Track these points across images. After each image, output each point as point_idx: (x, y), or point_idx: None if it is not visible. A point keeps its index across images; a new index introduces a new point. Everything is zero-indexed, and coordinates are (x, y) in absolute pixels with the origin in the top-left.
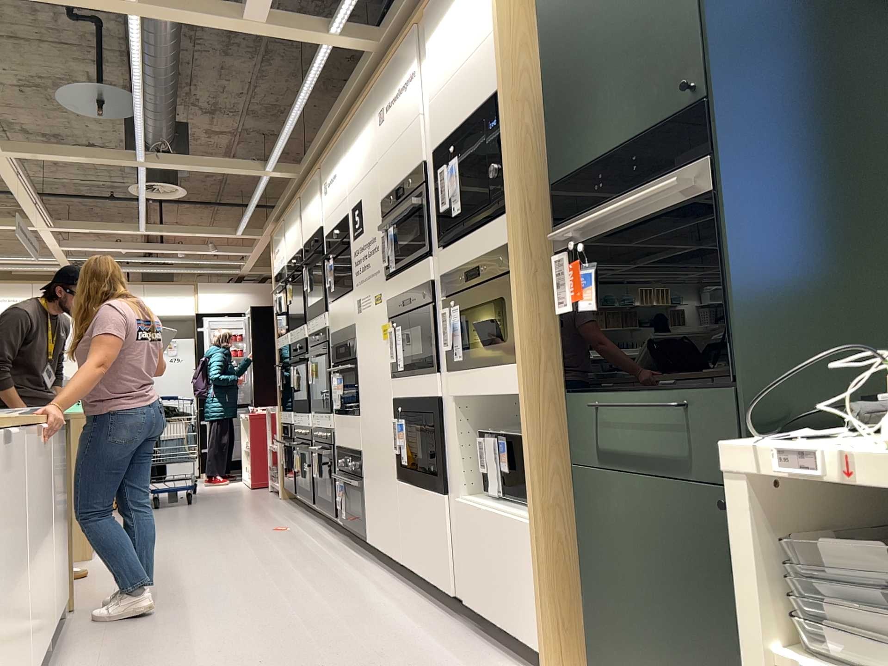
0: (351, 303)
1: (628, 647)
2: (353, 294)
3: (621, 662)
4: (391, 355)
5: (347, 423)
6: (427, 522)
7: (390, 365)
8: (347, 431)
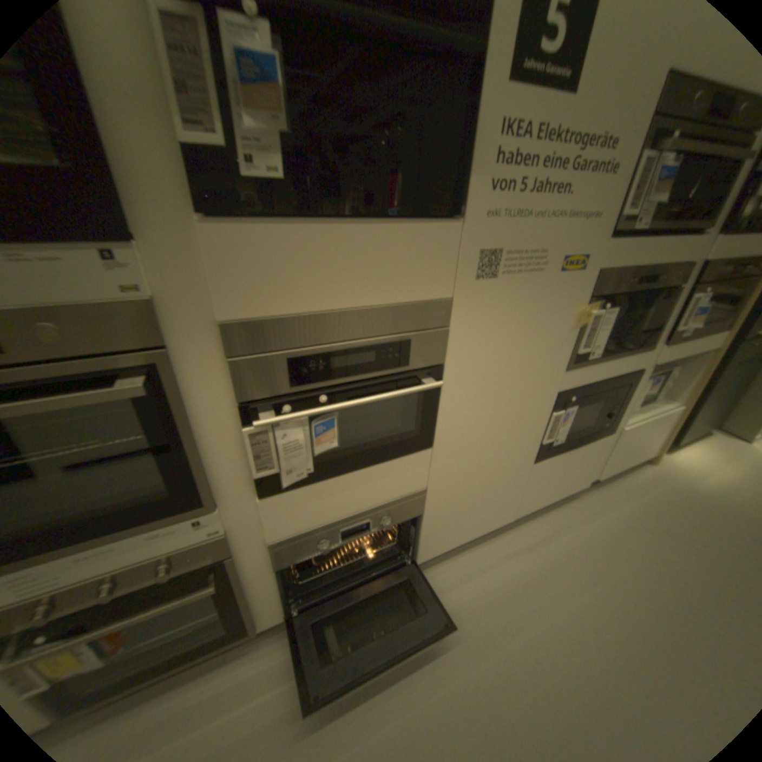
0: (448, 251)
1: (702, 423)
2: (468, 230)
3: (696, 430)
4: (584, 343)
5: (361, 479)
6: (577, 465)
7: (570, 356)
8: (361, 490)
